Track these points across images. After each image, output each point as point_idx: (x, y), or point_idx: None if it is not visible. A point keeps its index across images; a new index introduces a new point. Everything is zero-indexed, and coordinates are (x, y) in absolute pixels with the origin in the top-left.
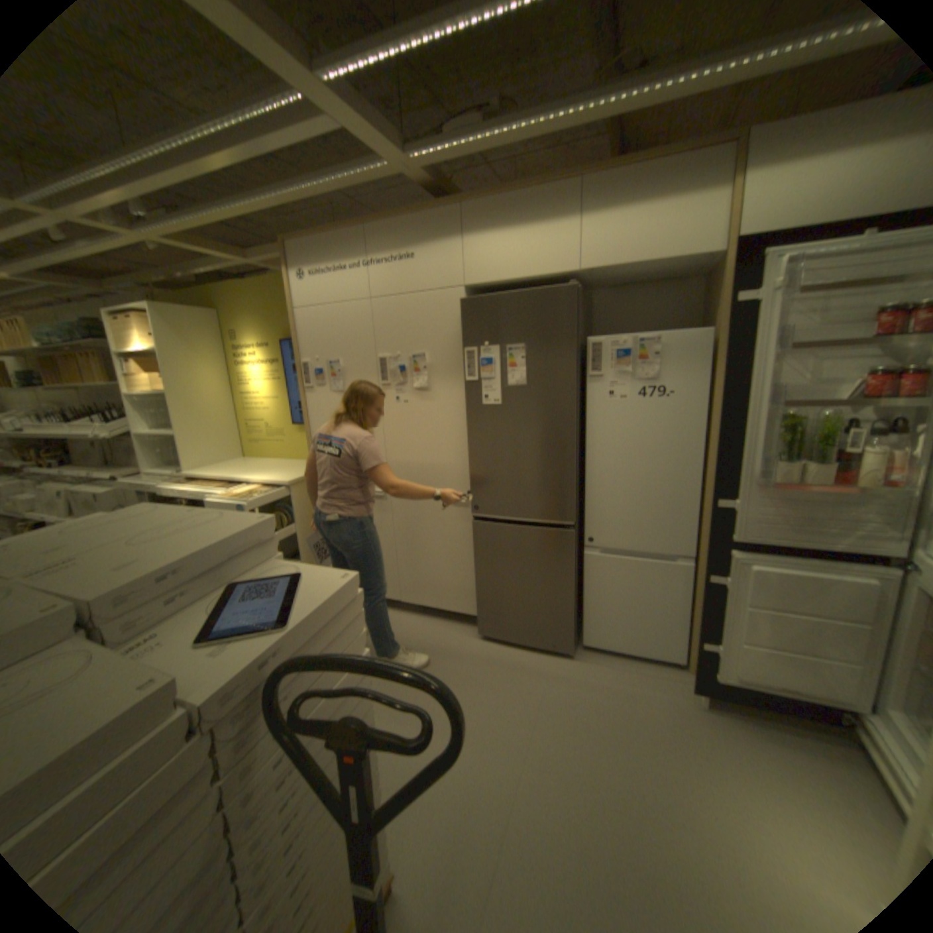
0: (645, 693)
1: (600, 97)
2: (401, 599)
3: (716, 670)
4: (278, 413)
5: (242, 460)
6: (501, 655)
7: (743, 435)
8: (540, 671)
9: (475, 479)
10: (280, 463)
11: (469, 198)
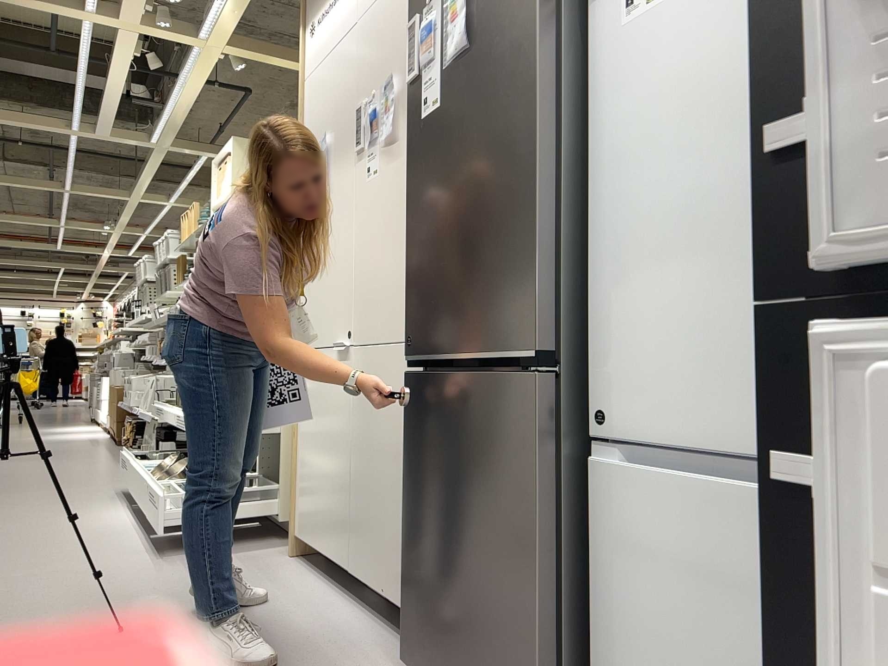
0: None
1: None
2: (349, 567)
3: None
4: None
5: None
6: None
7: None
8: None
9: (410, 280)
10: None
11: None
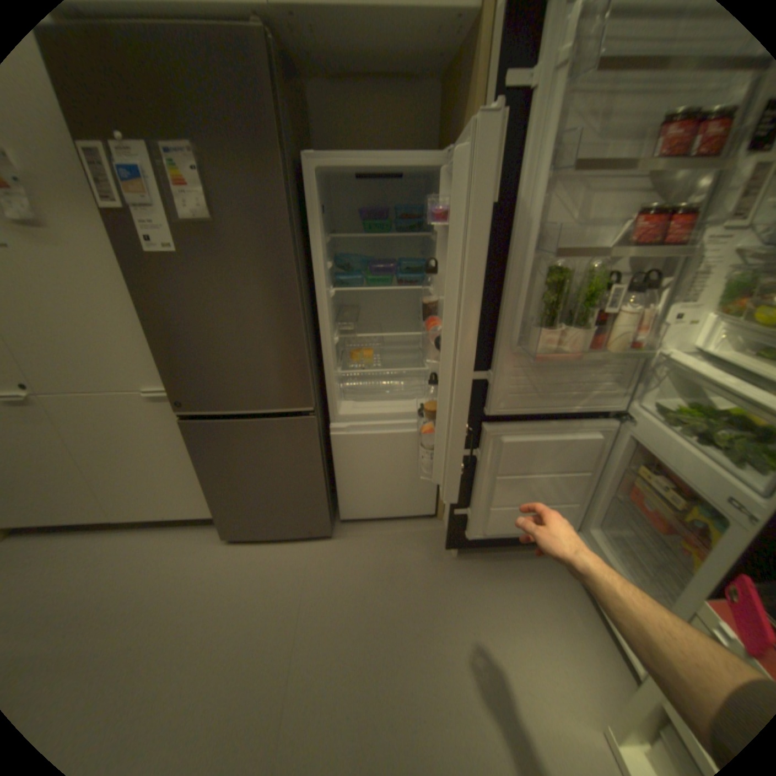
0: (401, 556)
1: None
2: (108, 519)
3: (463, 526)
4: None
5: None
6: (250, 557)
7: (498, 293)
8: (296, 565)
9: (165, 366)
10: None
11: None
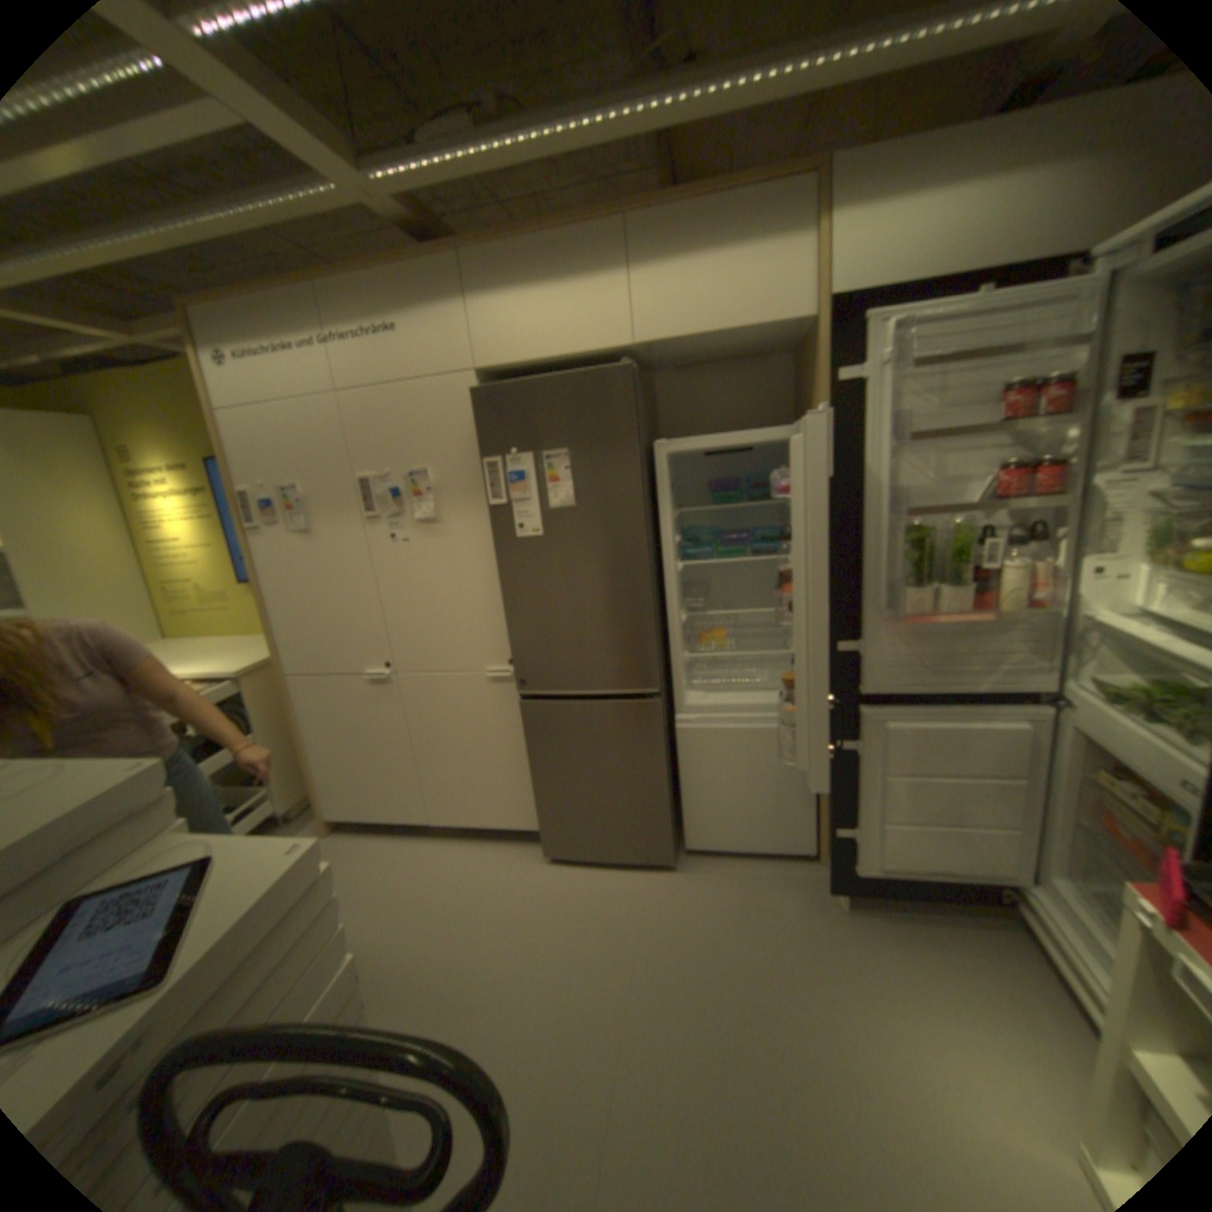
0: (770, 902)
1: (638, 100)
2: (429, 821)
3: (853, 860)
4: (216, 567)
5: (164, 642)
6: (578, 881)
7: (860, 556)
8: (633, 896)
9: (518, 643)
10: (227, 641)
11: (470, 243)
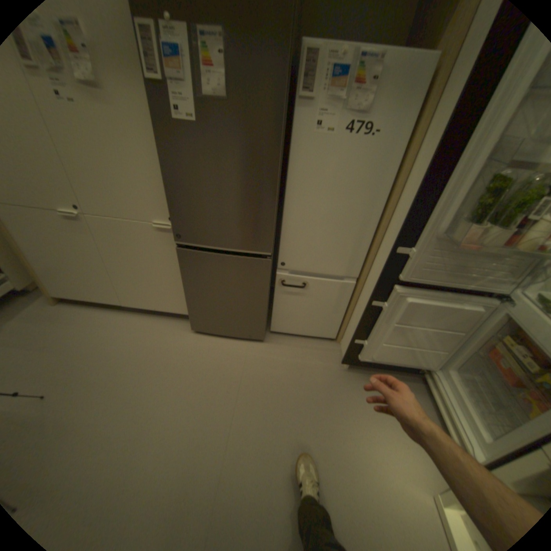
0: (310, 362)
1: None
2: (121, 304)
3: (358, 352)
4: None
5: None
6: (210, 344)
7: (441, 189)
8: (239, 355)
9: (174, 208)
10: None
11: None
